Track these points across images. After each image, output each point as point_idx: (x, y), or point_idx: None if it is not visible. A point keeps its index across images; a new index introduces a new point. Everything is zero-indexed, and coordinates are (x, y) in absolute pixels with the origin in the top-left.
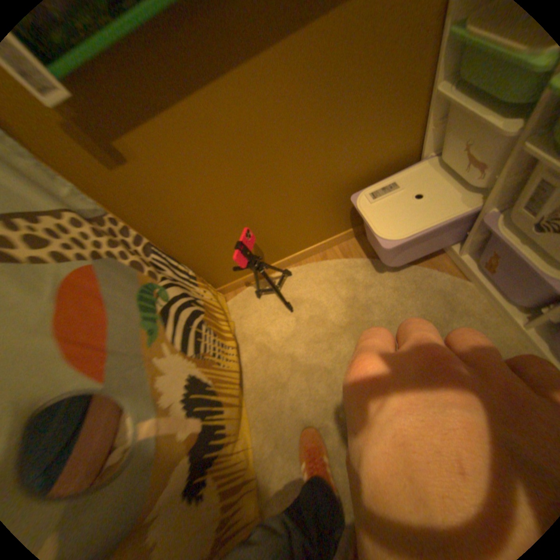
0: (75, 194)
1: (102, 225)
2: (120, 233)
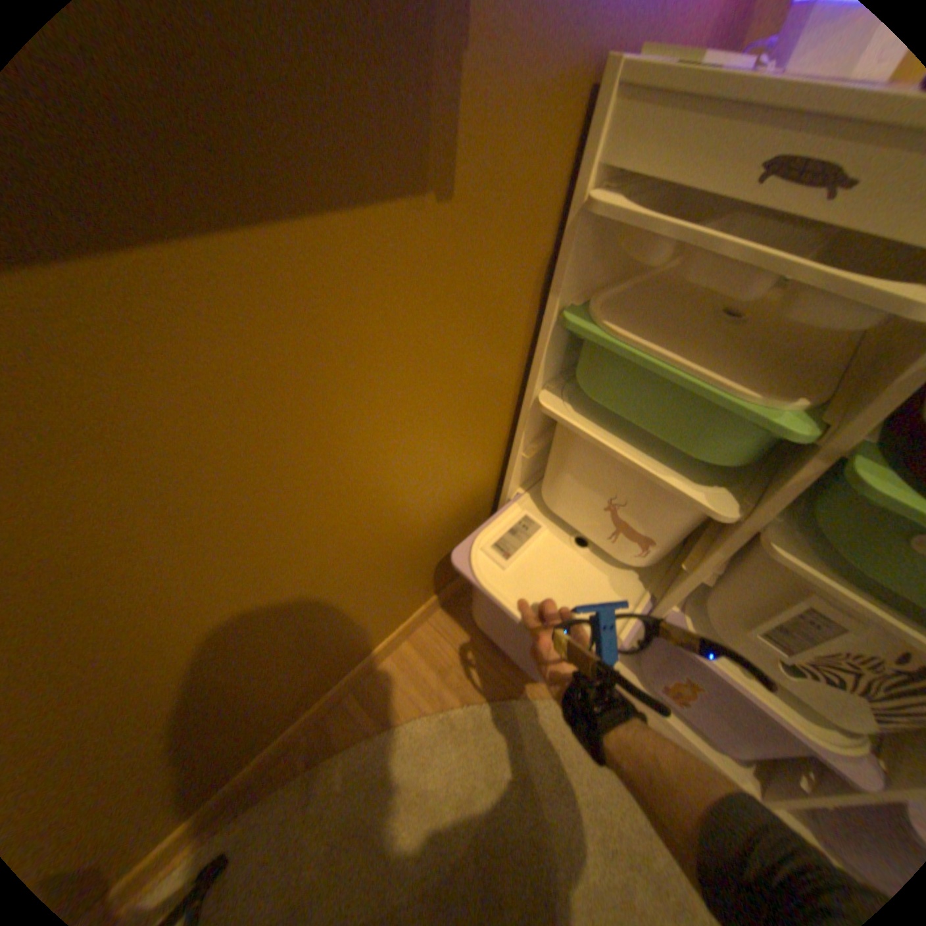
0: None
1: None
2: None
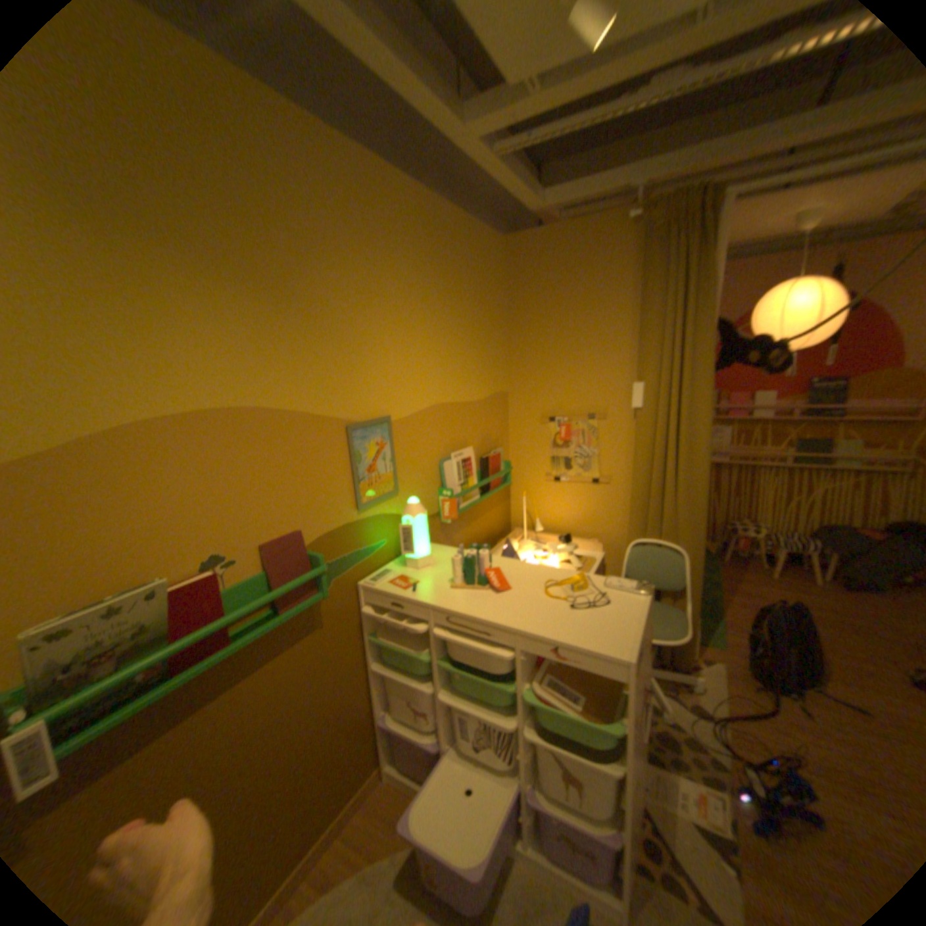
0: None
1: None
2: None
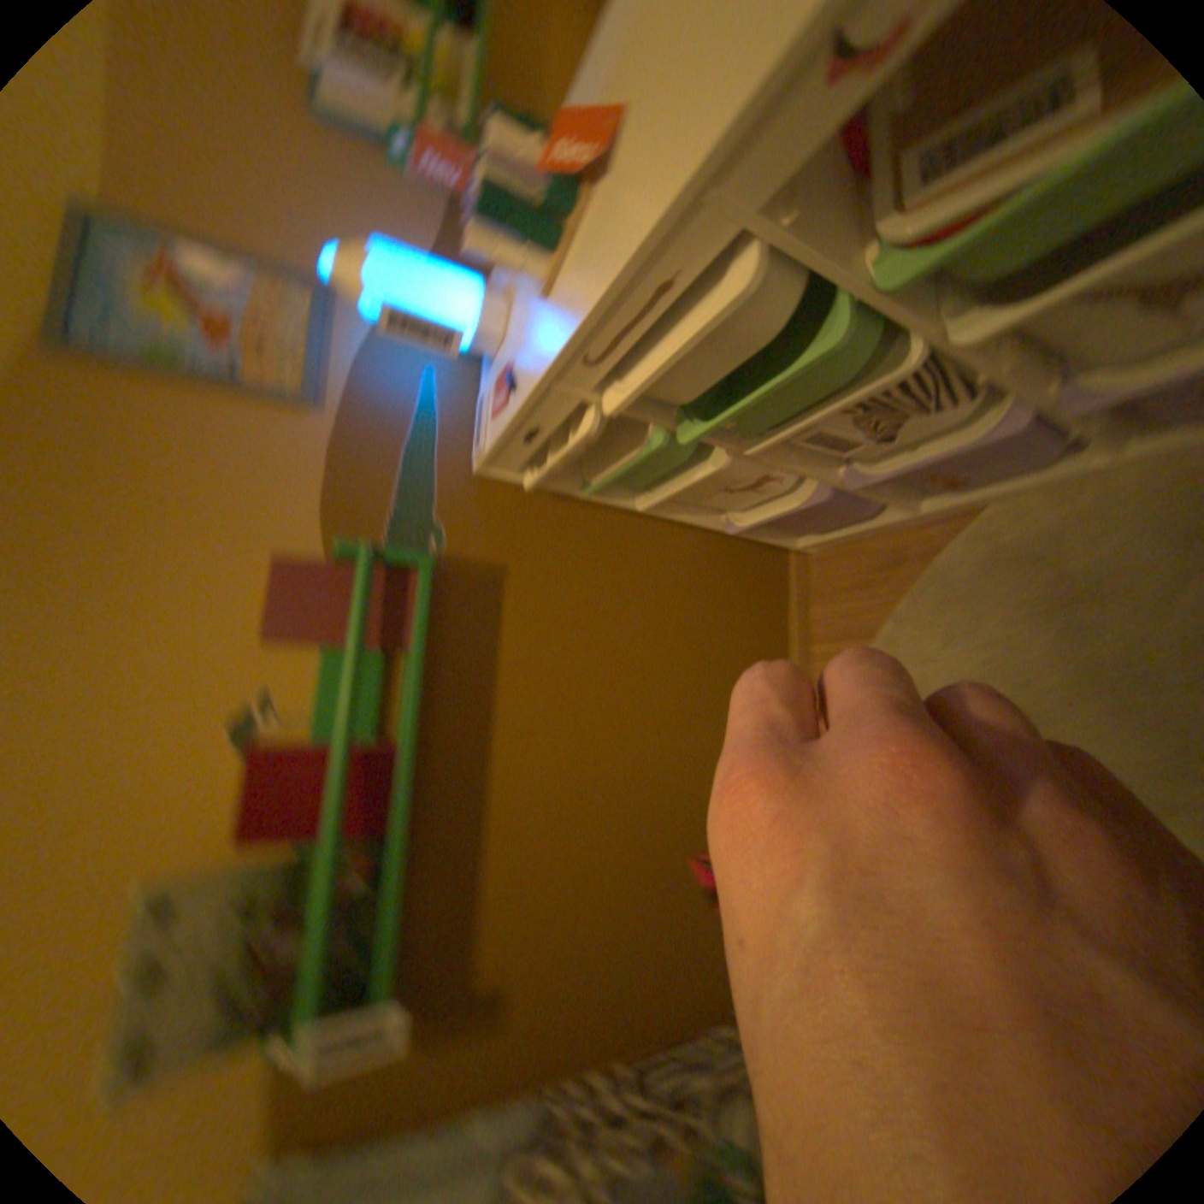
0: (496, 1112)
1: (558, 1117)
2: (586, 1097)
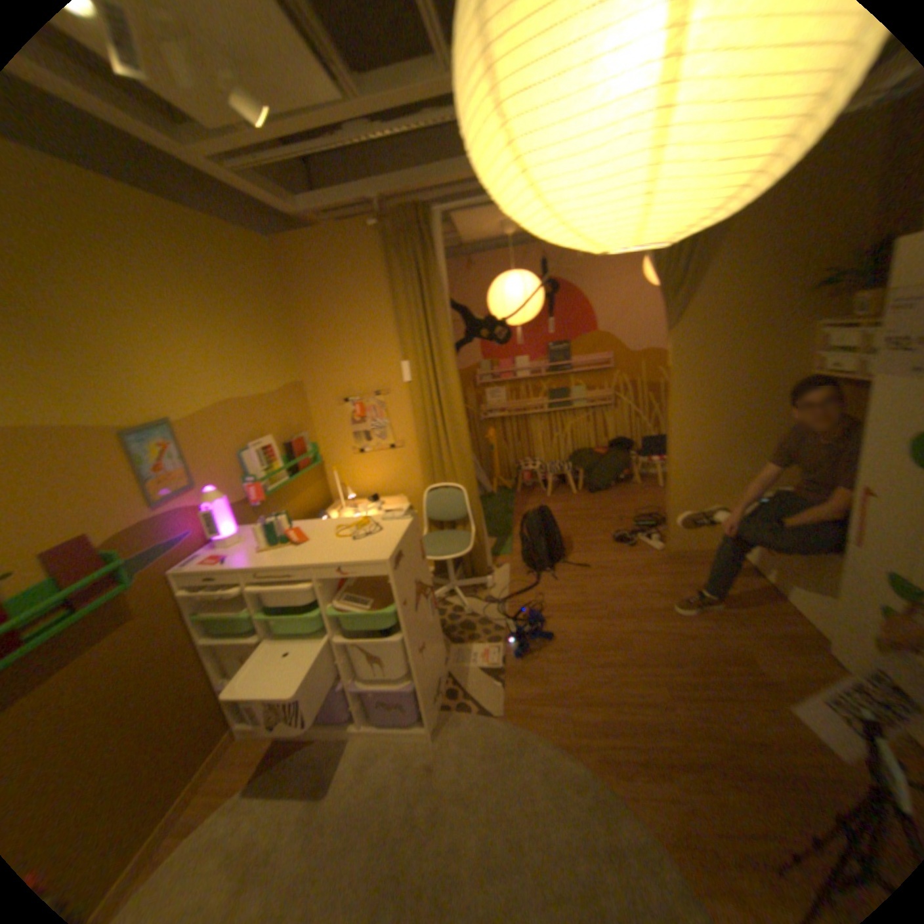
0: None
1: None
2: None
